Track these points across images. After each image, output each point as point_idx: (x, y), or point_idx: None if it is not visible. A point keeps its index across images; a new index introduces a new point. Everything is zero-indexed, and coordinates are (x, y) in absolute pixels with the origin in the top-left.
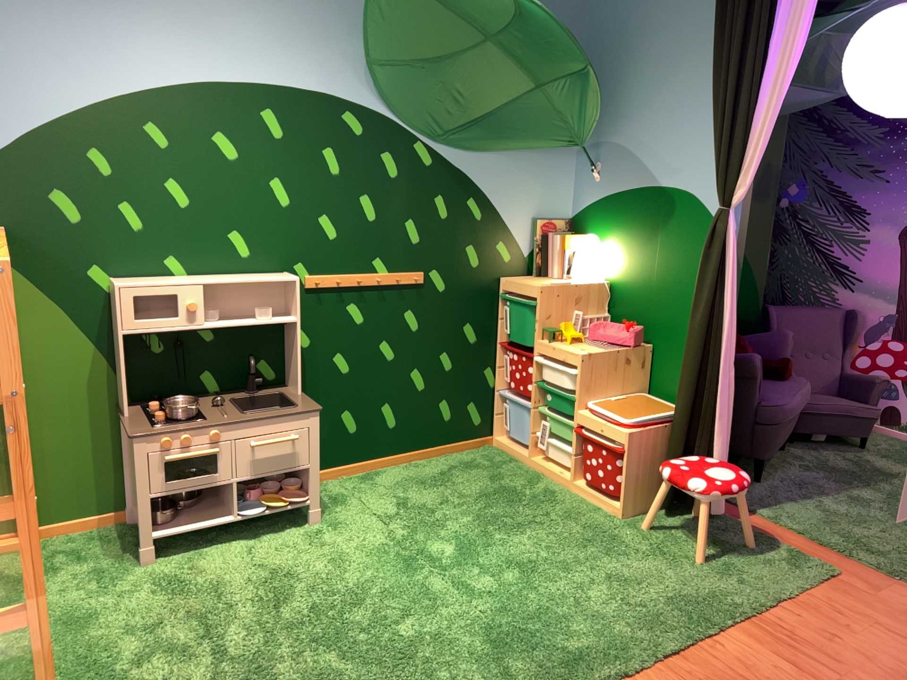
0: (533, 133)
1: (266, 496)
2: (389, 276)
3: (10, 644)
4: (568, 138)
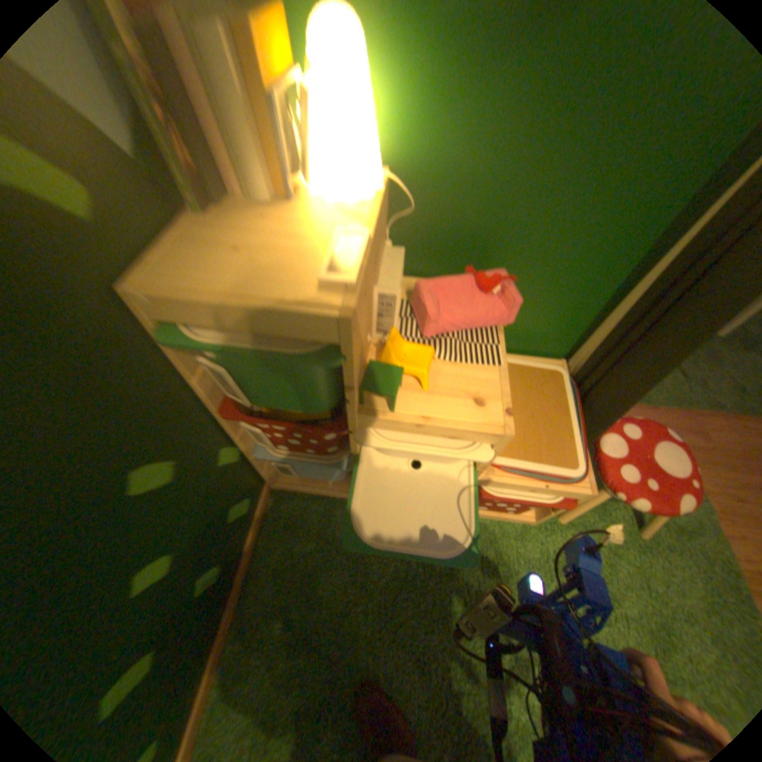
0: None
1: None
2: None
3: None
4: None
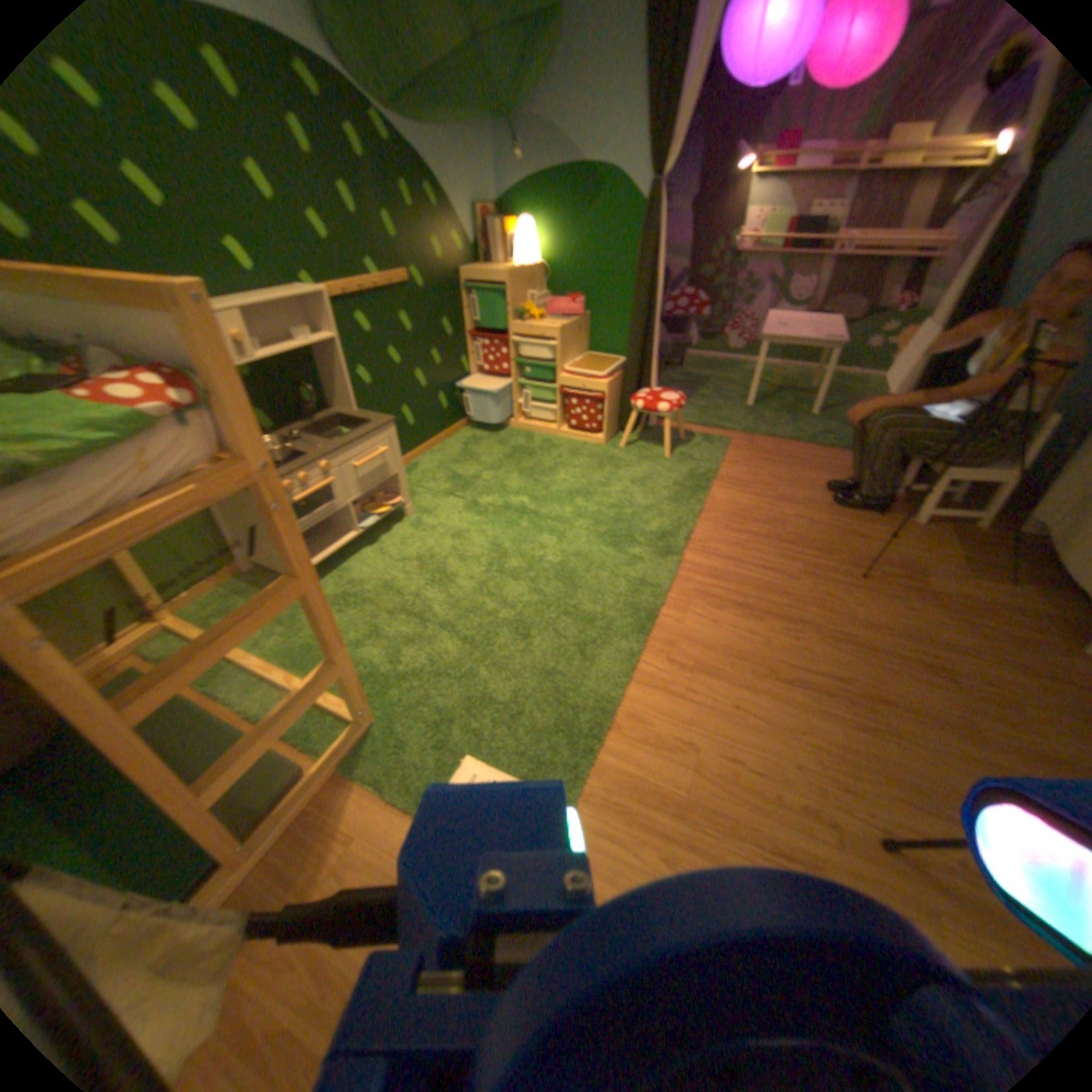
0: (465, 94)
1: (362, 509)
2: (376, 274)
3: (249, 711)
4: (495, 101)
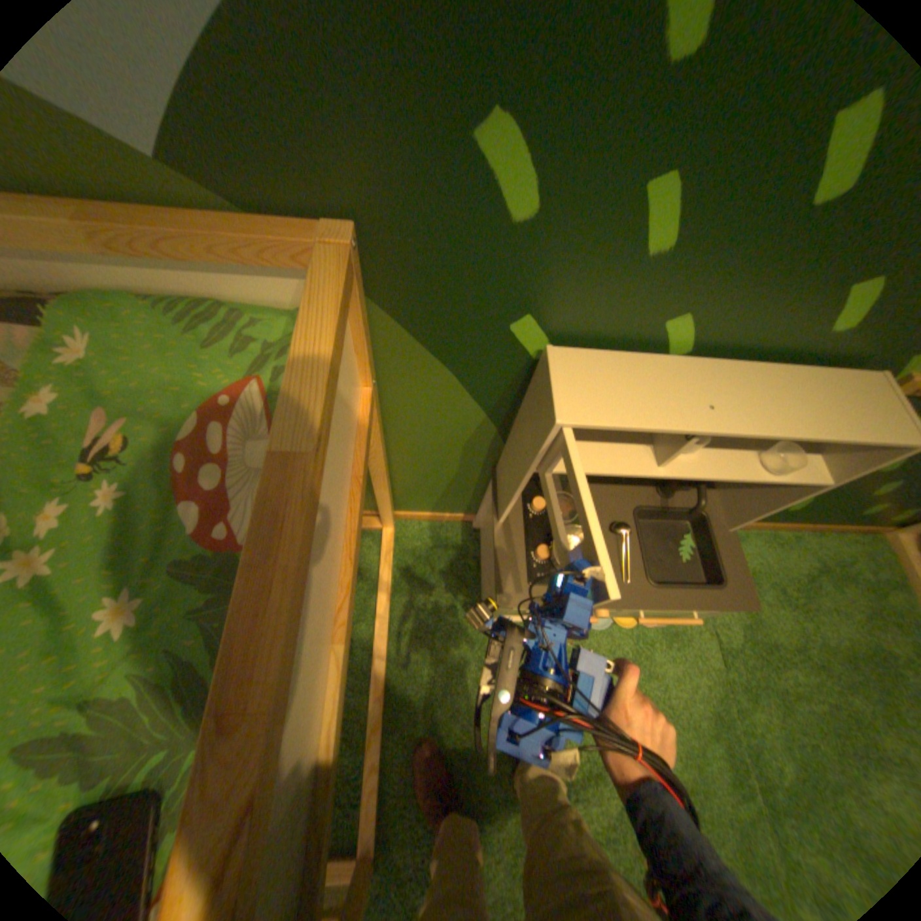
0: None
1: None
2: None
3: None
4: None
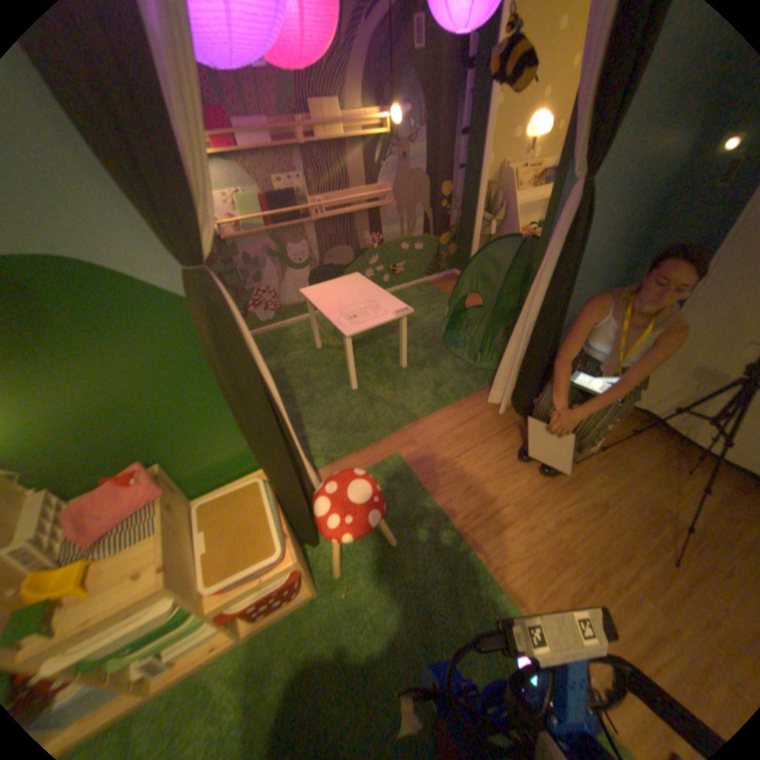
0: None
1: None
2: None
3: None
4: None
